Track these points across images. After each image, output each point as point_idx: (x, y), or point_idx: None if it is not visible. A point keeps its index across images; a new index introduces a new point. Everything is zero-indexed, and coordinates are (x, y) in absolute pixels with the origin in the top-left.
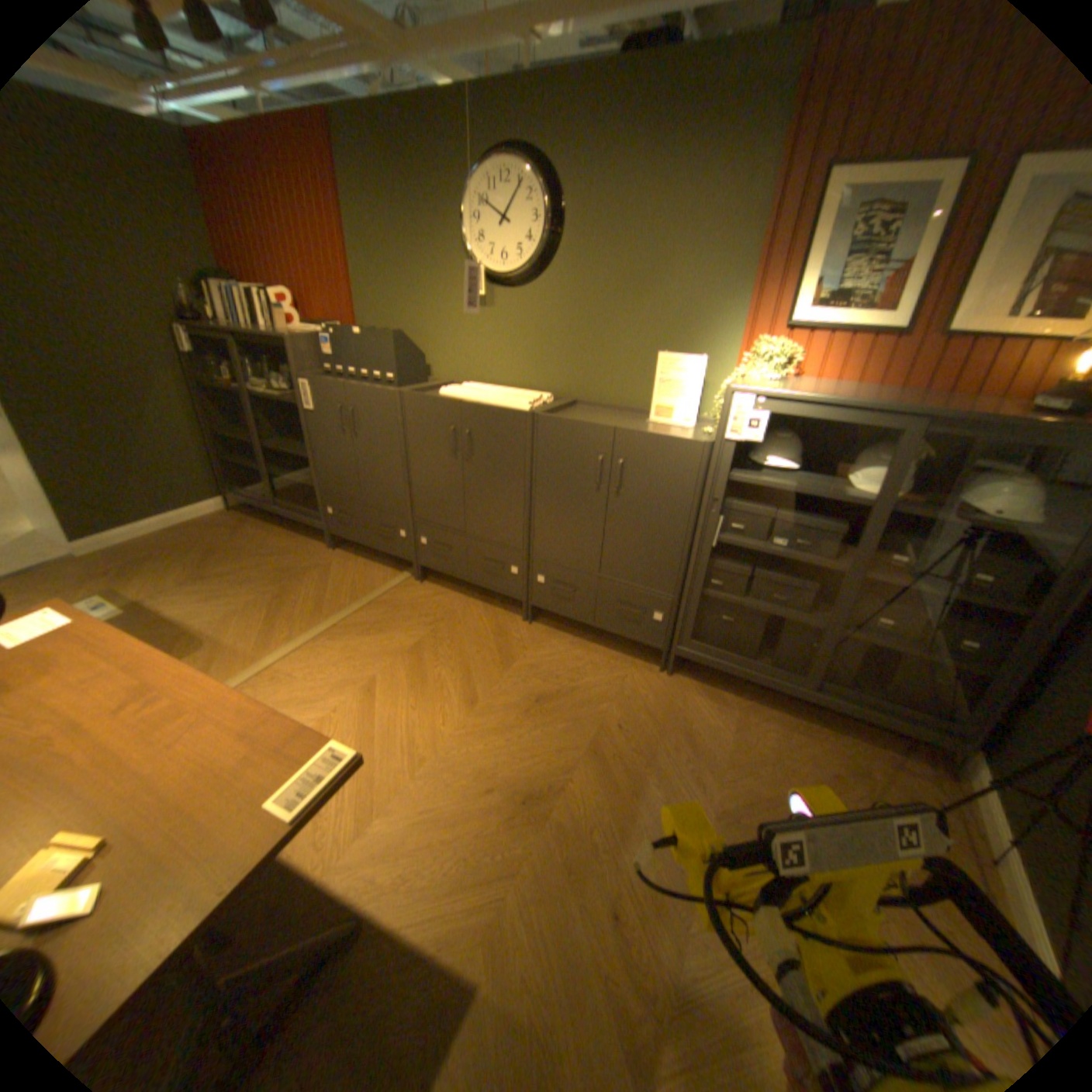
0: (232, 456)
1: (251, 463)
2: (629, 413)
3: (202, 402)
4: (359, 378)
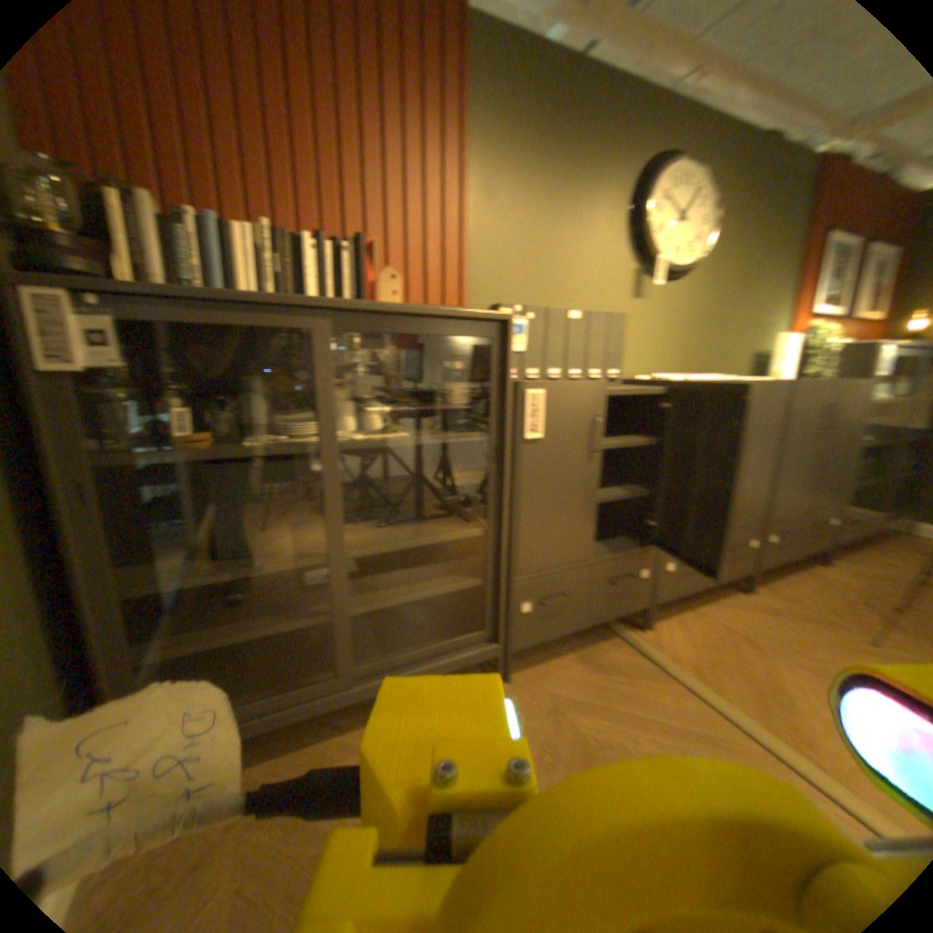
0: (161, 645)
1: (262, 624)
2: None
3: (101, 517)
4: (563, 382)
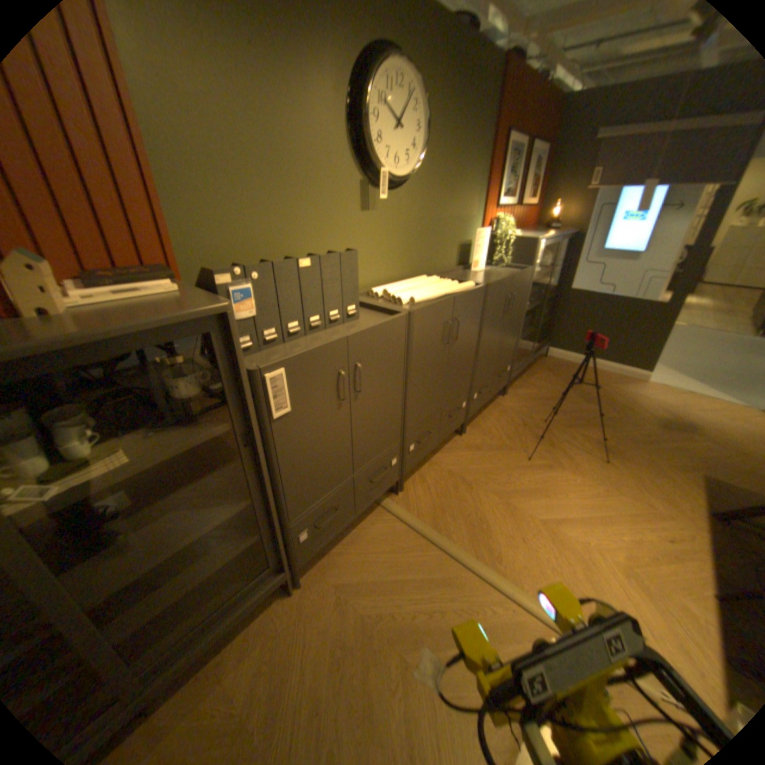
0: None
1: None
2: (455, 272)
3: None
4: (304, 332)
